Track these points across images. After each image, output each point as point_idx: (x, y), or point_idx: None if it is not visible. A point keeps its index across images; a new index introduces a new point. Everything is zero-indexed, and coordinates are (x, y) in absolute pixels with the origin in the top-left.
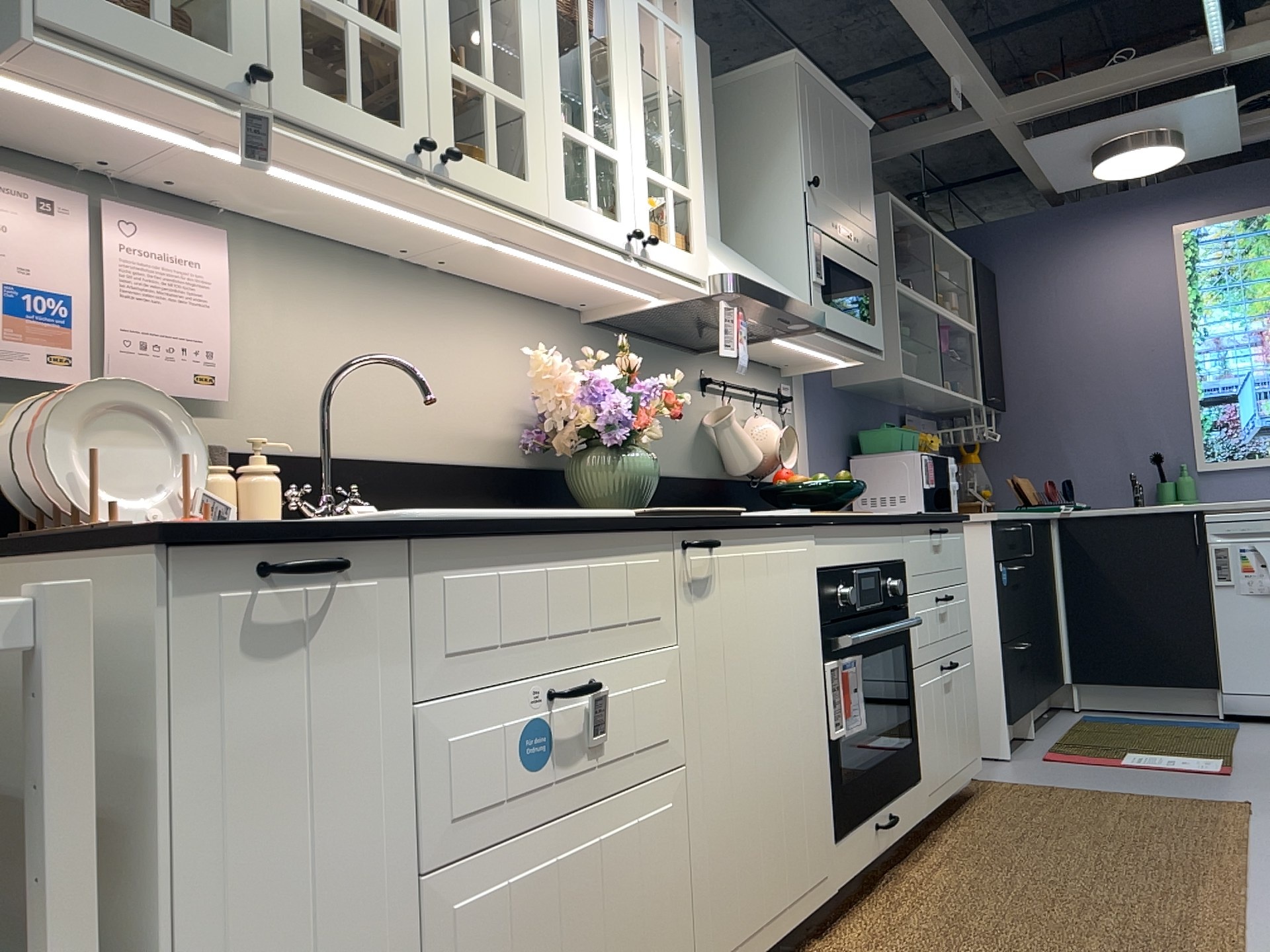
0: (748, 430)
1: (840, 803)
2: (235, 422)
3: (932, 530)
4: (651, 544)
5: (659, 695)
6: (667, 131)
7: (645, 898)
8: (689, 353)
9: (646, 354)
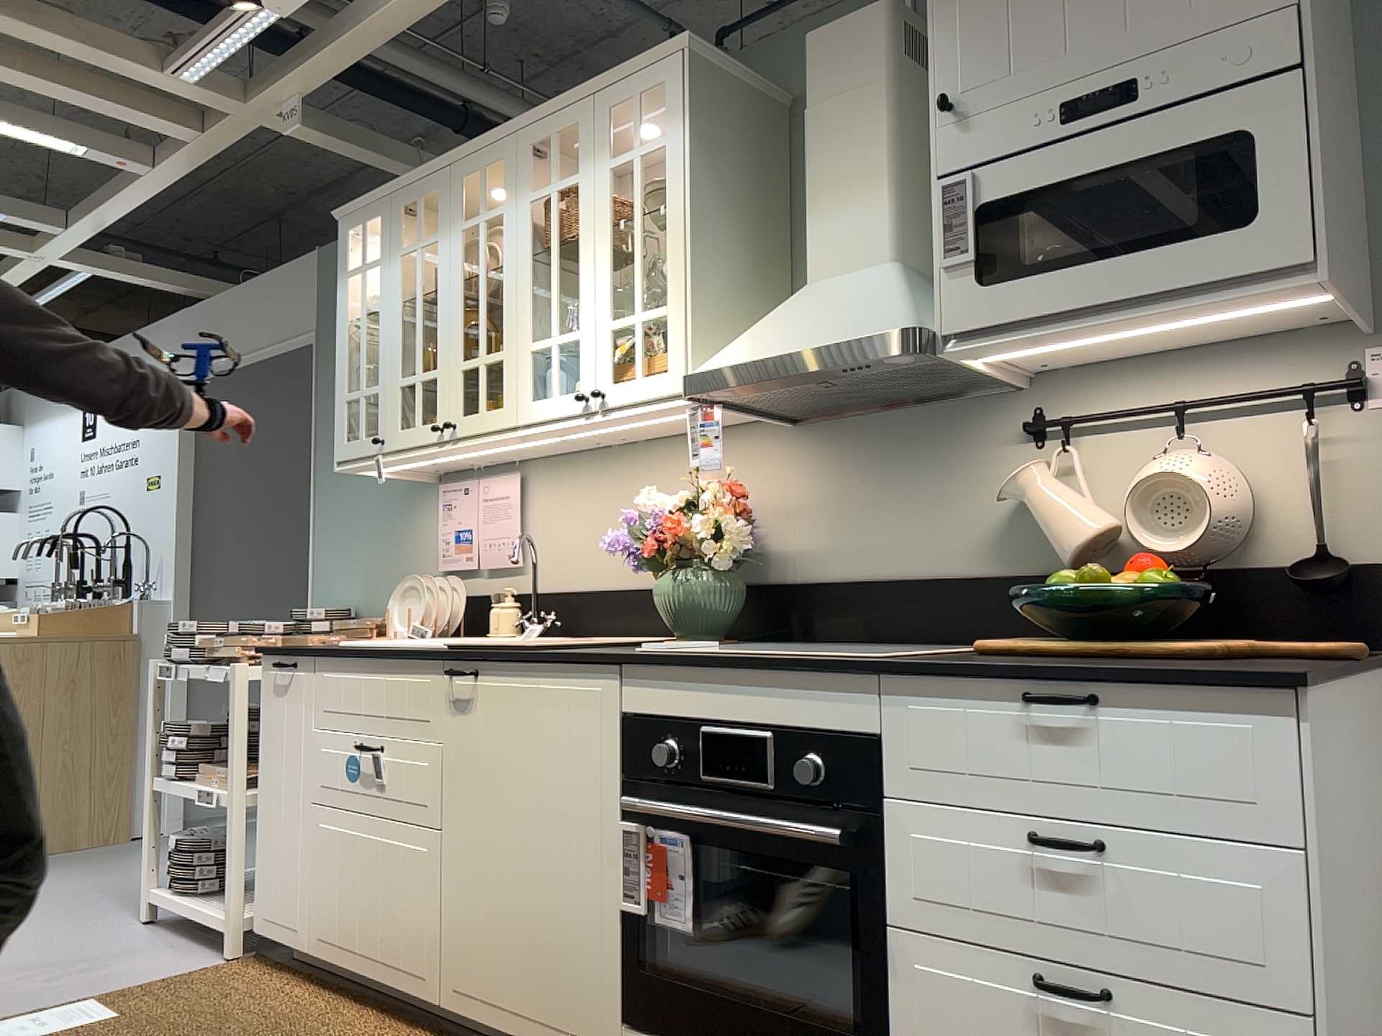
0: (1057, 495)
1: (635, 990)
2: (529, 576)
3: (1028, 693)
4: (424, 668)
5: (422, 772)
6: (635, 265)
7: (404, 896)
8: (992, 395)
9: (893, 428)
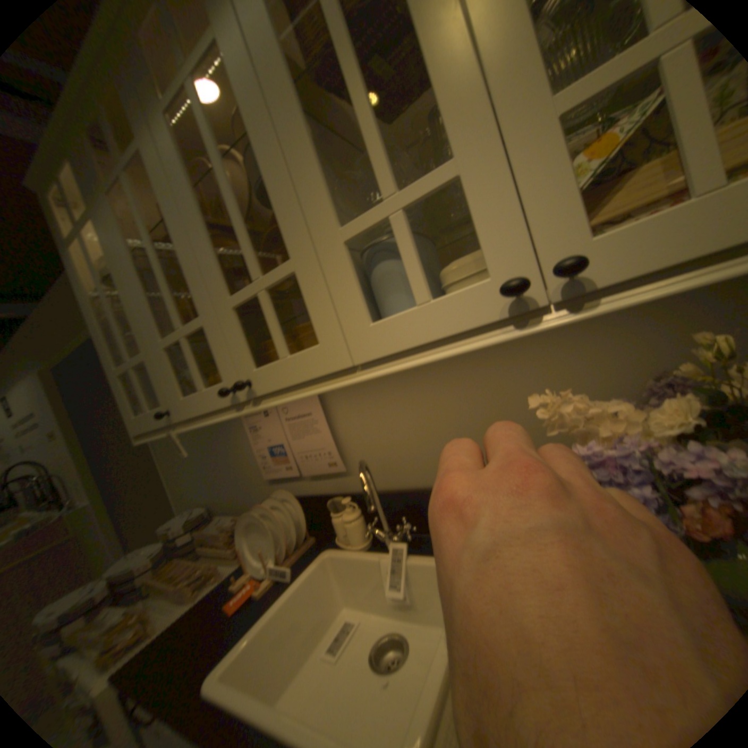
0: None
1: None
2: (358, 479)
3: None
4: None
5: None
6: None
7: None
8: None
9: None
